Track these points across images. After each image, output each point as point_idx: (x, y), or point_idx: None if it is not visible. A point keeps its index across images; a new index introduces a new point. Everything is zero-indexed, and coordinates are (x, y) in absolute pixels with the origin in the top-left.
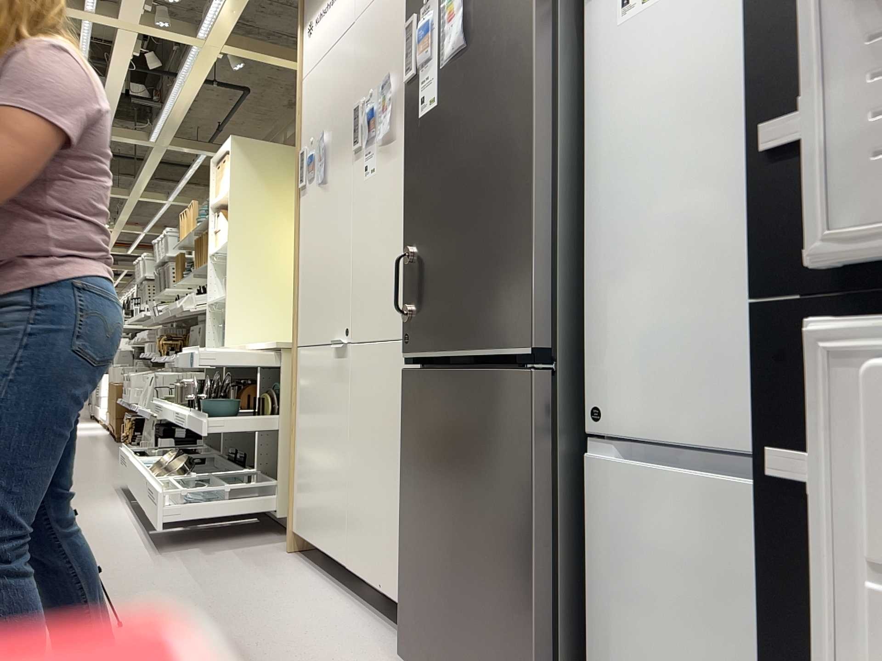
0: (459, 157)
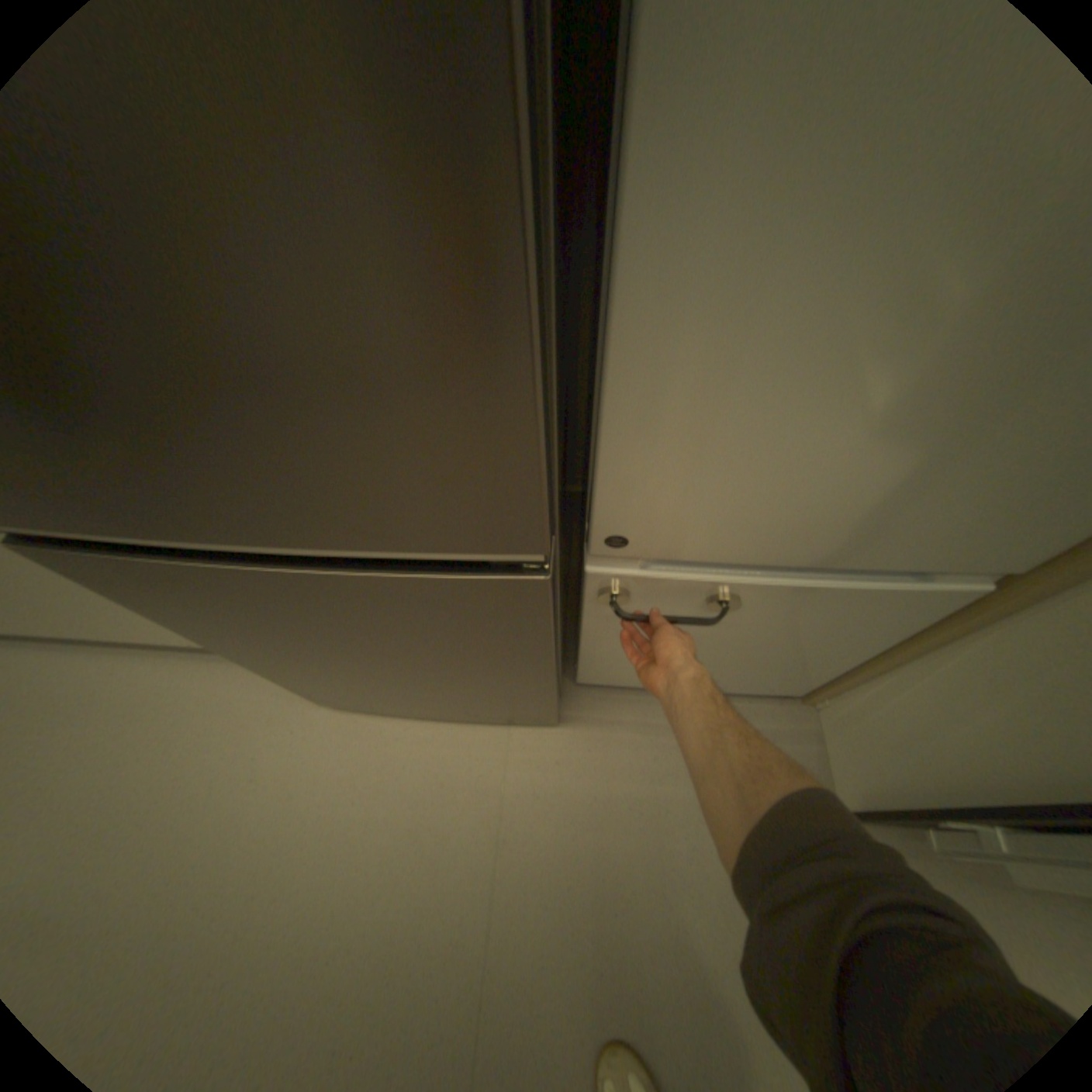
0: None
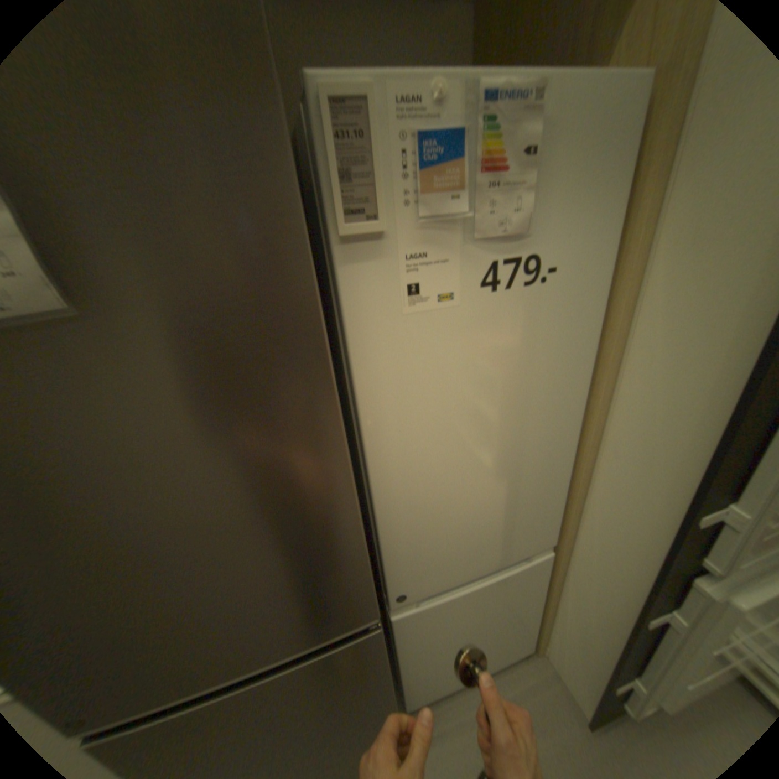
0: (146, 503)
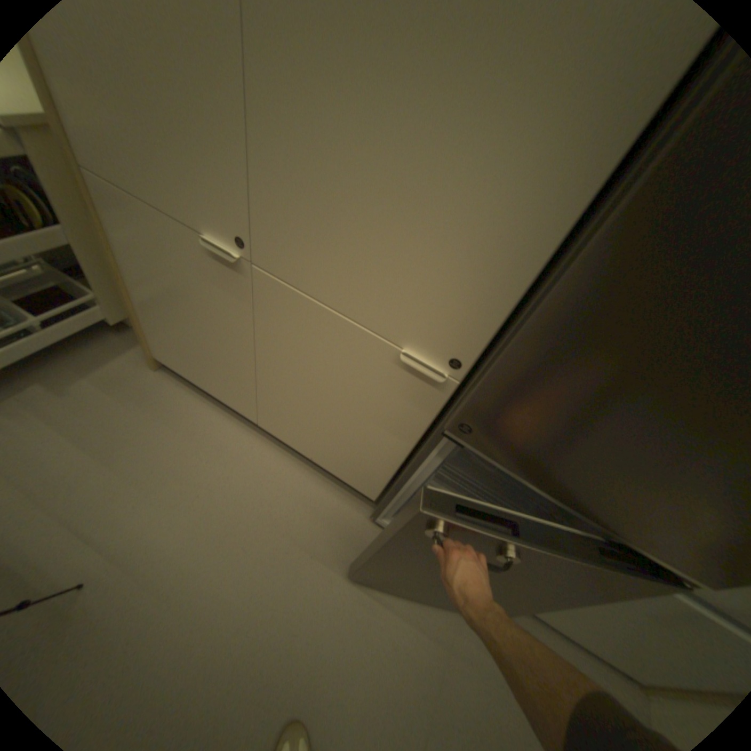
0: None
